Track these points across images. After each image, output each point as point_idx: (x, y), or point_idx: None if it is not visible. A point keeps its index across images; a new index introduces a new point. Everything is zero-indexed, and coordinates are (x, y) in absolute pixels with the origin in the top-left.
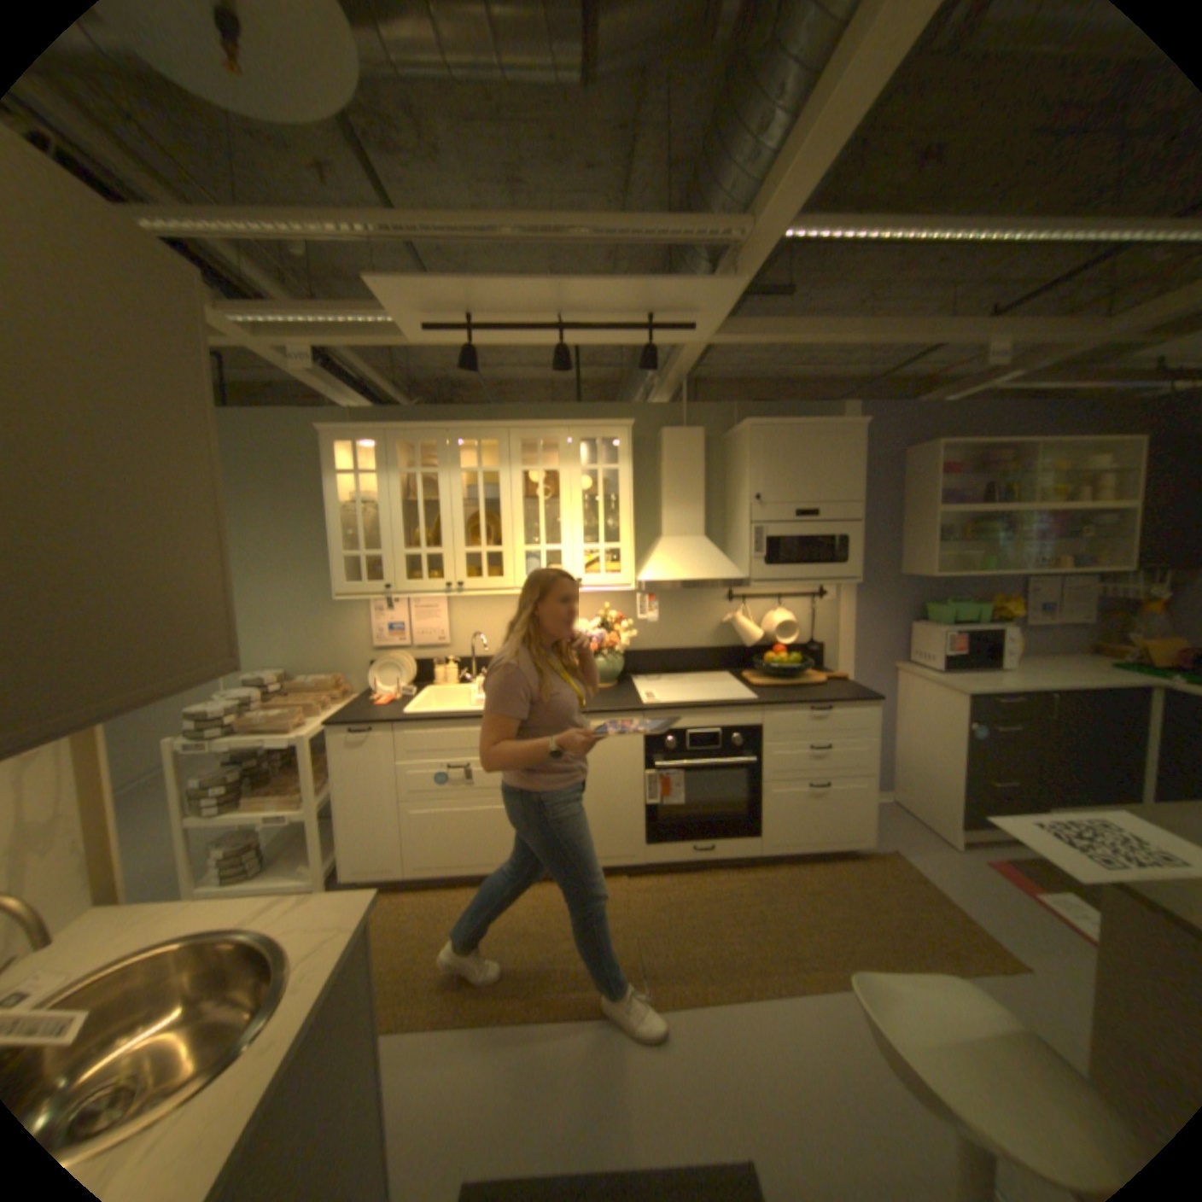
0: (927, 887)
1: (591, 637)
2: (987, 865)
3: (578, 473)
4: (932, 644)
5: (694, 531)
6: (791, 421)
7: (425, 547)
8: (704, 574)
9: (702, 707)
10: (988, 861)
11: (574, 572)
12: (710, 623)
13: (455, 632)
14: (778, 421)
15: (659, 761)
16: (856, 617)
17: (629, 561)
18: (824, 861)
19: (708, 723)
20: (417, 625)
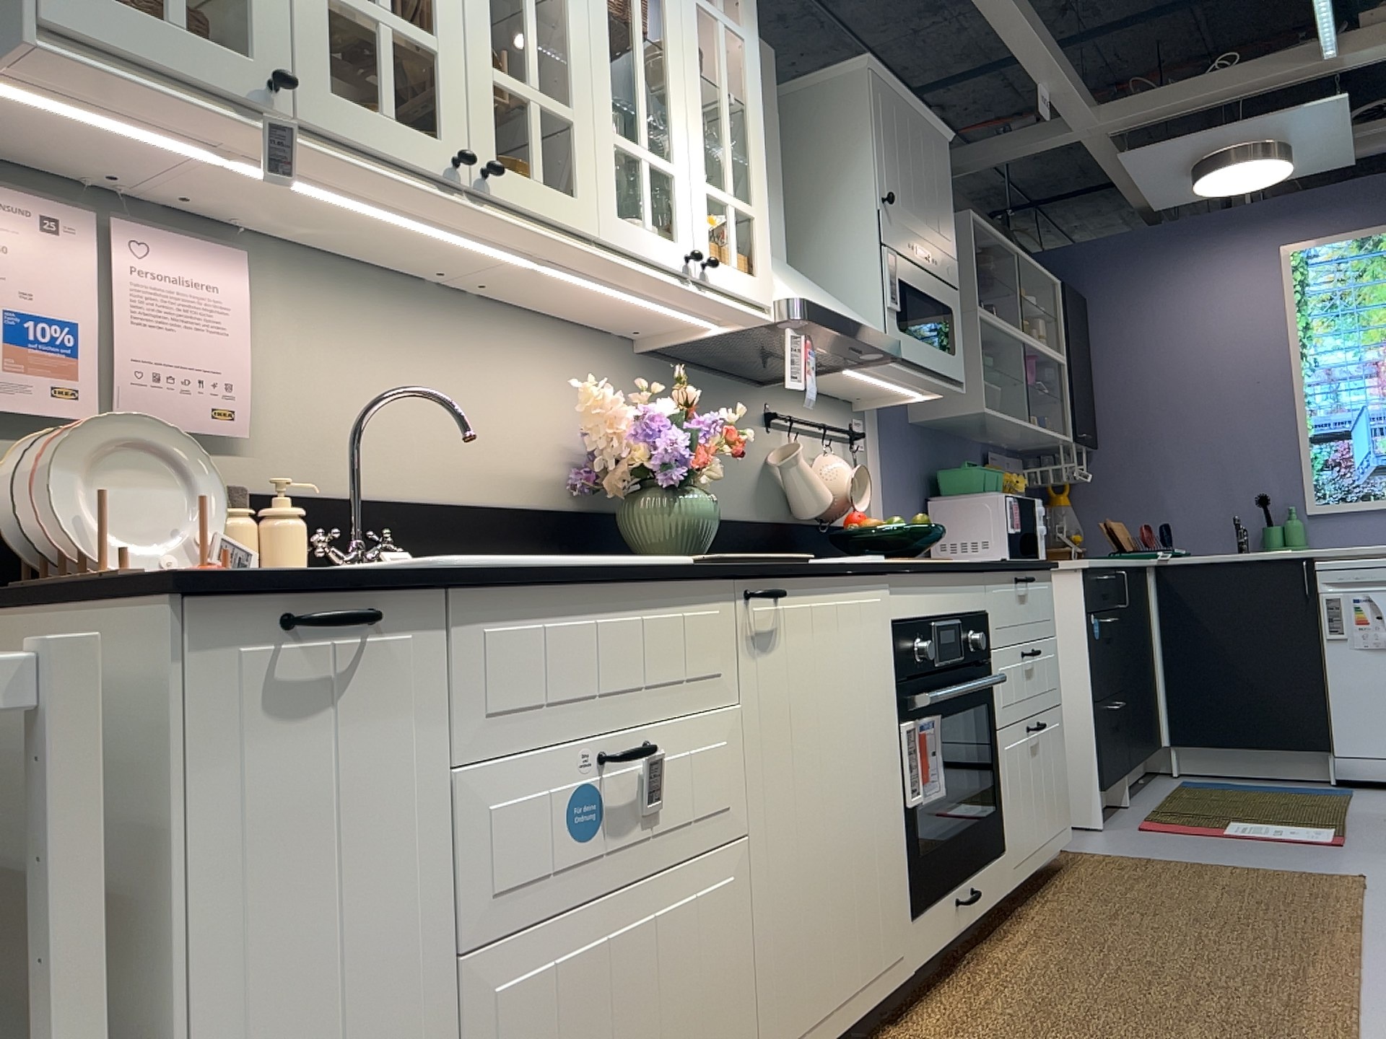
0: (1155, 860)
1: (664, 439)
2: (1137, 827)
3: (691, 6)
4: (971, 526)
5: (779, 246)
6: (902, 91)
7: (385, 2)
8: (853, 316)
9: (946, 565)
10: (1127, 824)
11: (693, 239)
12: (750, 467)
13: (254, 399)
14: (893, 82)
15: (912, 694)
16: (885, 485)
17: (767, 249)
18: (1033, 884)
19: (948, 602)
20: (129, 342)
